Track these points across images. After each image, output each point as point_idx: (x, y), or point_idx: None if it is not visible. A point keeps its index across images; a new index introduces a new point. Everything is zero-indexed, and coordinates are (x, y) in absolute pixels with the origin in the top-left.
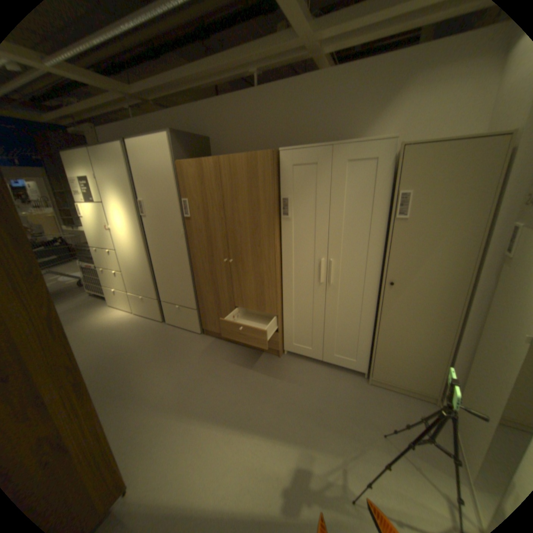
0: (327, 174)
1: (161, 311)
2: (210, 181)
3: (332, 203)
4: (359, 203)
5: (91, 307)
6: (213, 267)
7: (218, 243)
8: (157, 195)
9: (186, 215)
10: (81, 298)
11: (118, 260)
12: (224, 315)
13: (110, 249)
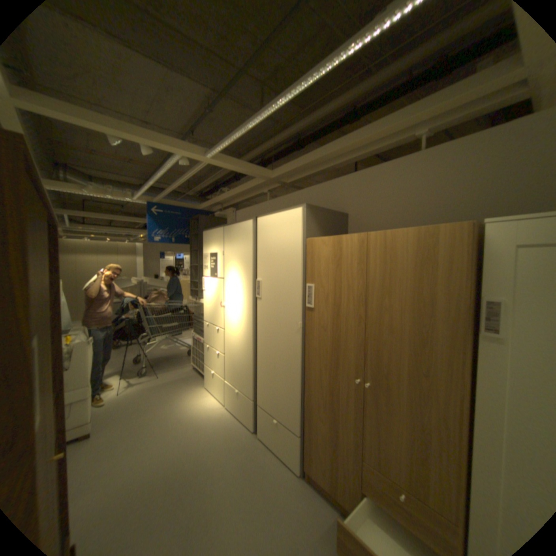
0: None
1: (255, 418)
2: (350, 264)
3: None
4: None
5: (189, 384)
6: (336, 384)
7: (348, 351)
8: (278, 276)
9: (308, 304)
10: (185, 370)
11: (224, 341)
12: (341, 468)
13: (220, 326)
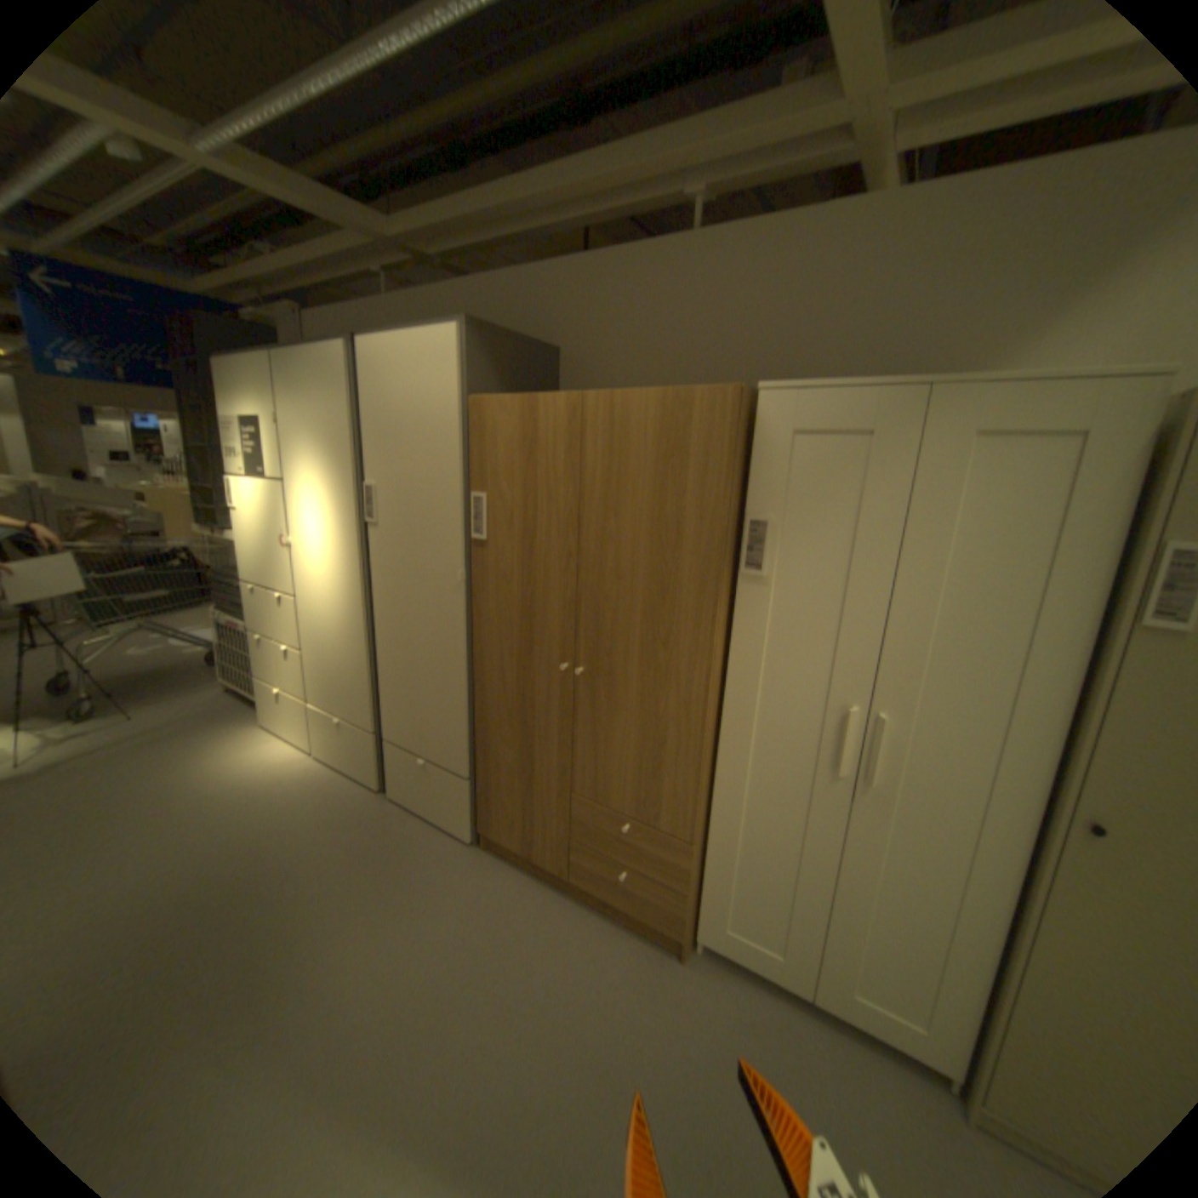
0: (903, 465)
1: (381, 764)
2: (552, 454)
3: (907, 550)
4: (1002, 560)
5: (220, 724)
6: (529, 677)
7: (550, 617)
8: (412, 476)
9: (476, 535)
10: (204, 697)
11: (298, 622)
12: (538, 811)
13: (284, 591)
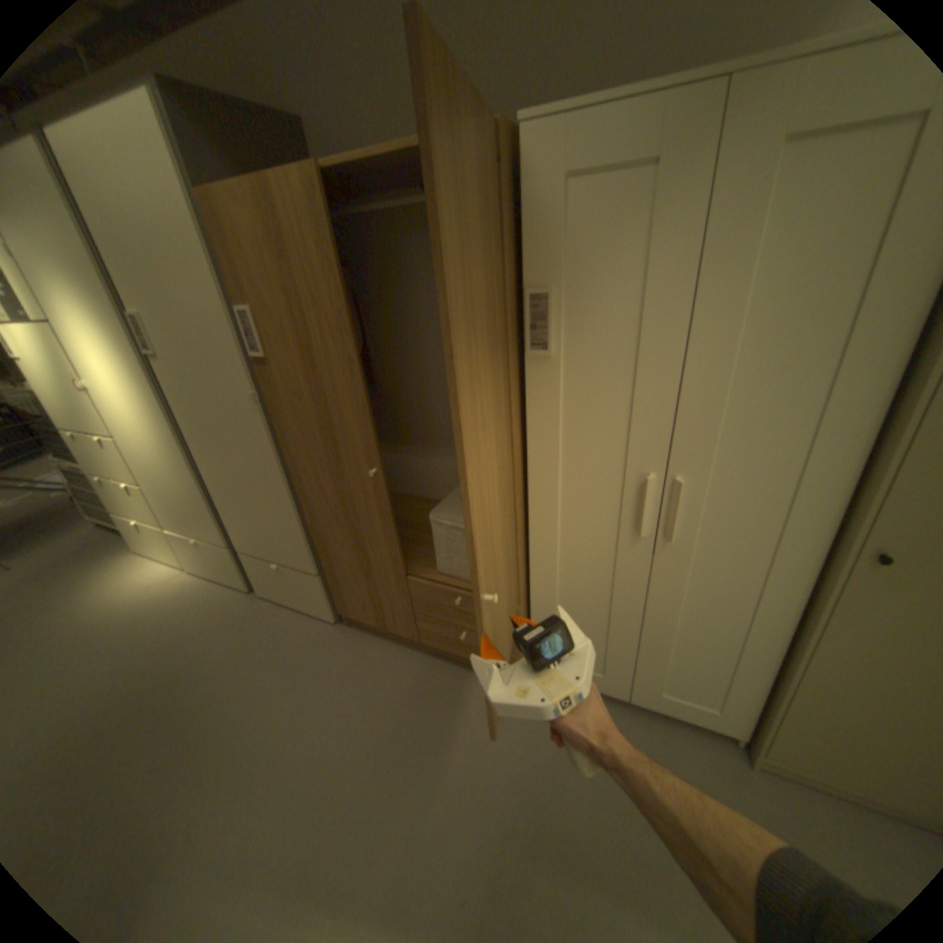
0: (695, 198)
1: (243, 571)
2: (302, 247)
3: (700, 304)
4: (805, 300)
5: (96, 557)
6: (344, 486)
7: (347, 427)
8: (169, 297)
9: (254, 353)
10: (78, 535)
11: (125, 461)
12: (382, 594)
13: (100, 434)
